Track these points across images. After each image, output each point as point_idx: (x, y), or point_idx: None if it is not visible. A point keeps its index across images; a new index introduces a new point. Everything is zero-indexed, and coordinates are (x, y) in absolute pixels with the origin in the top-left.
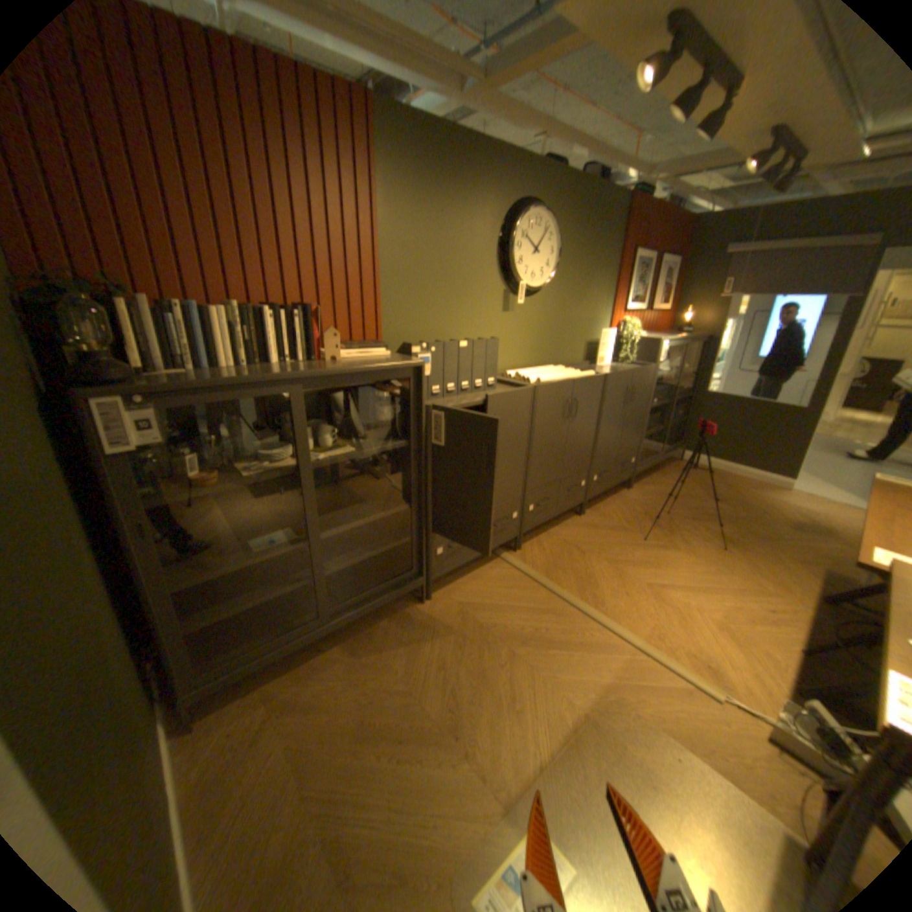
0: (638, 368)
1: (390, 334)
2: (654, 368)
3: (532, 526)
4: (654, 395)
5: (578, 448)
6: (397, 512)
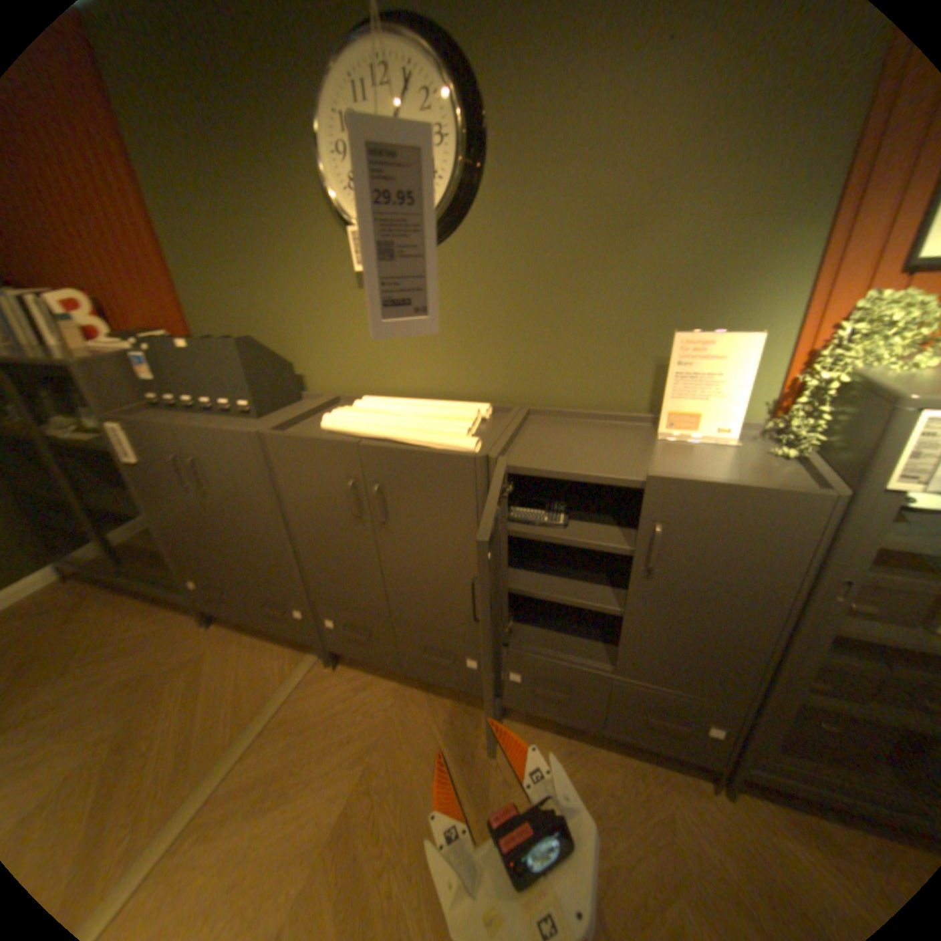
0: (695, 477)
1: (194, 322)
2: (817, 502)
3: (341, 653)
4: (850, 599)
5: (423, 587)
6: (139, 519)
